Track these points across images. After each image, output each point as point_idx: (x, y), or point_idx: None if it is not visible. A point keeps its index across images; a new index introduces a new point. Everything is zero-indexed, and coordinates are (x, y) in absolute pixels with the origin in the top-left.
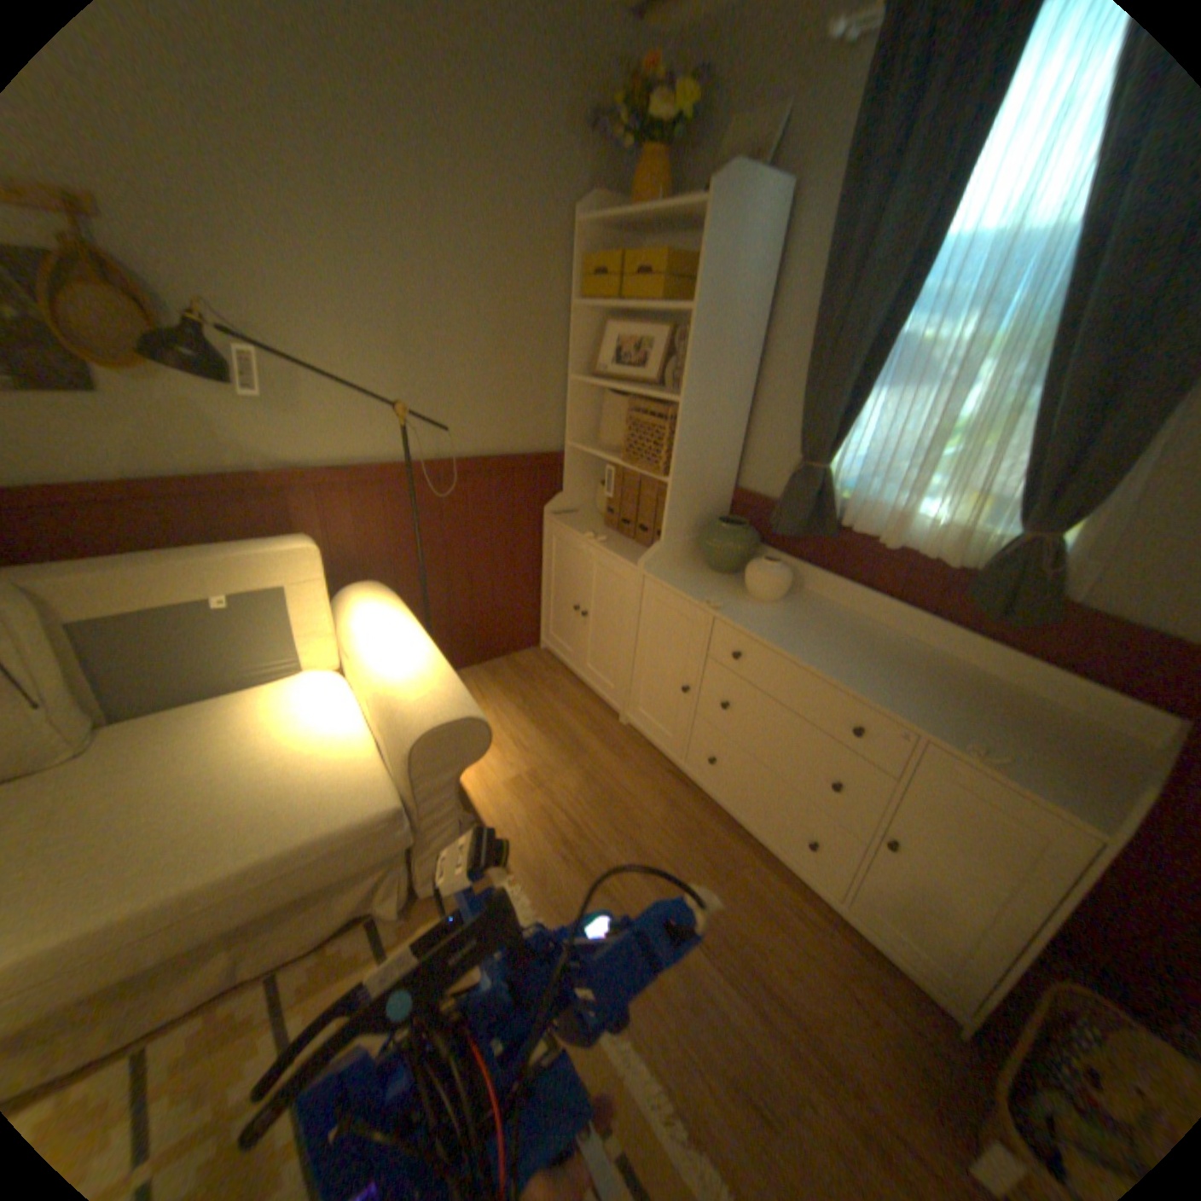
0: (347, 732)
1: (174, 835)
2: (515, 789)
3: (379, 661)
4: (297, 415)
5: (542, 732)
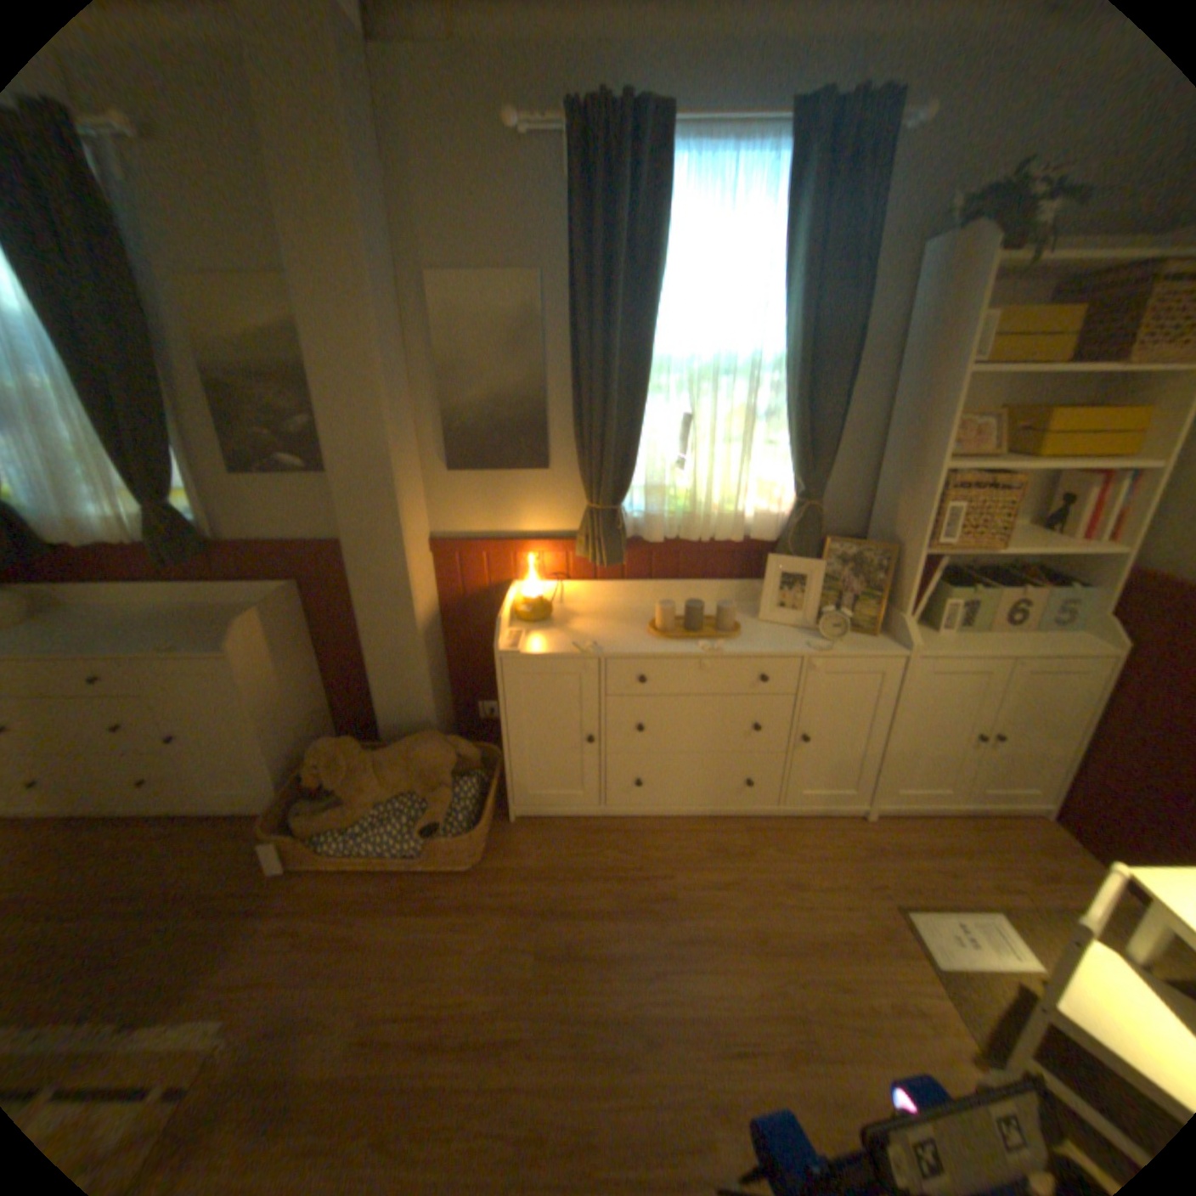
0: None
1: None
2: None
3: None
4: None
5: None
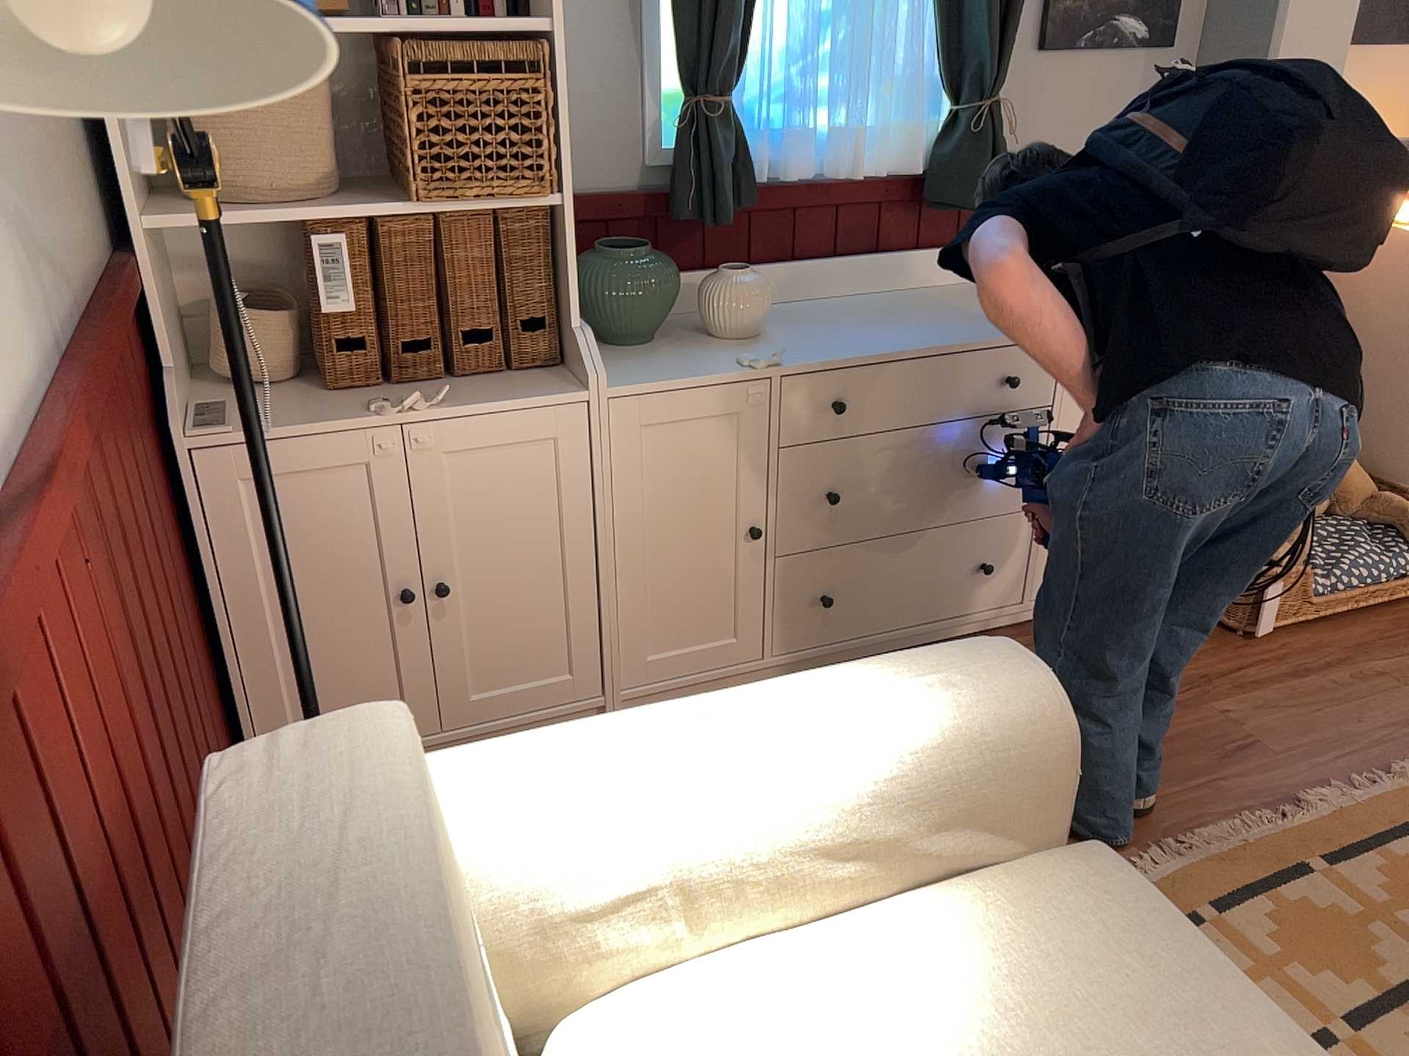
0: (869, 948)
1: None
2: None
3: (777, 768)
4: None
5: None
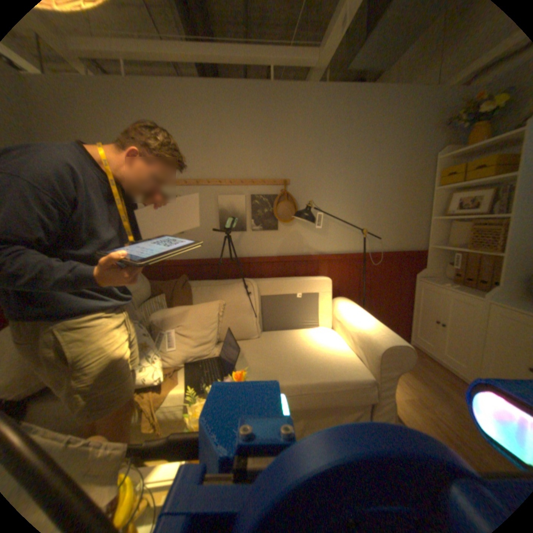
0: (343, 349)
1: (294, 366)
2: (413, 406)
3: (358, 321)
4: (326, 236)
5: (422, 383)
